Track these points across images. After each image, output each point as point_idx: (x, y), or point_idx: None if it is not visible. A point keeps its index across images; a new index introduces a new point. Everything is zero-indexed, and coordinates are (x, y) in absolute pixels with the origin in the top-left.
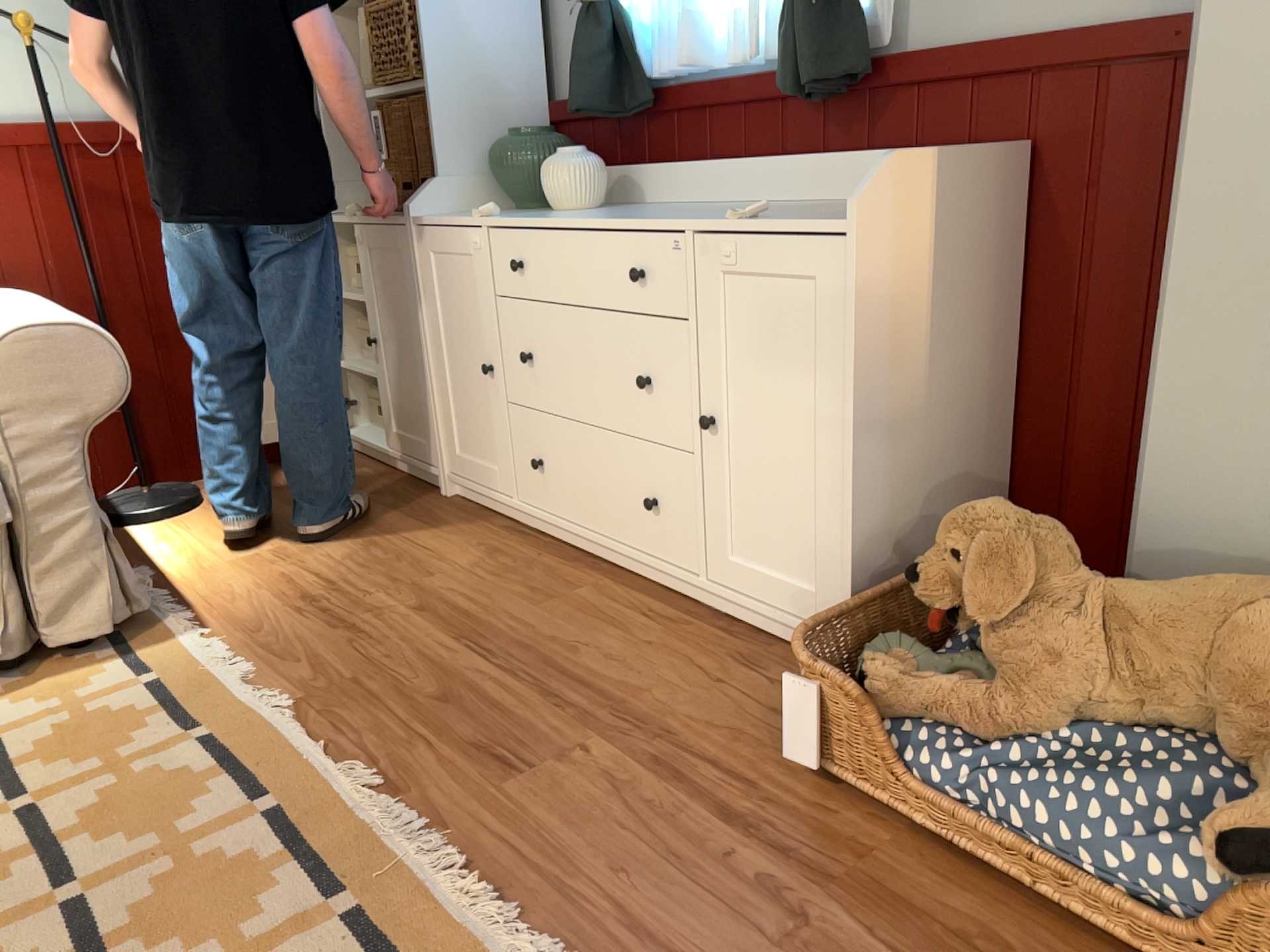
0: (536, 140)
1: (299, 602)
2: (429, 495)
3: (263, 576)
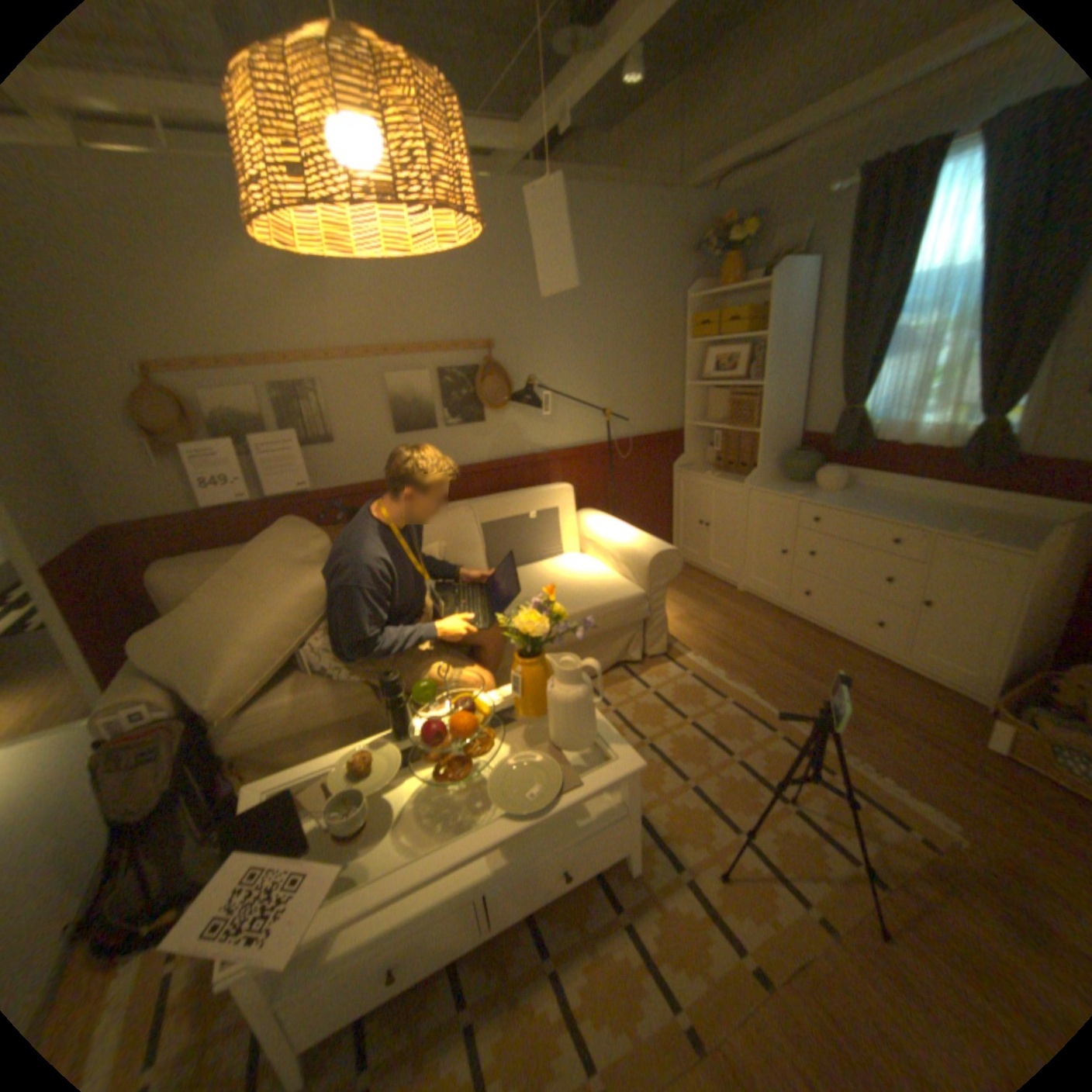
0: (809, 457)
1: (717, 643)
2: (730, 590)
3: (692, 628)
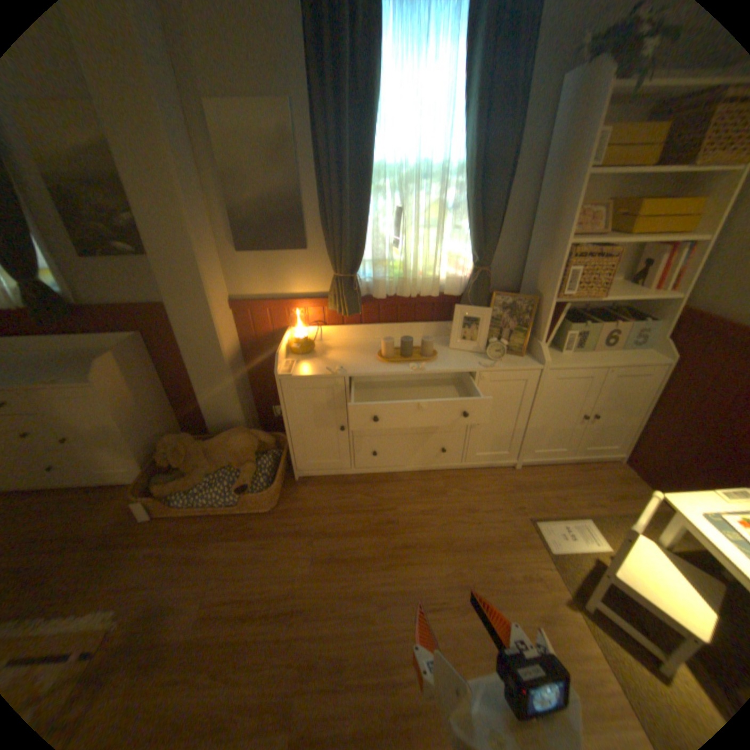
0: None
1: None
2: None
3: None
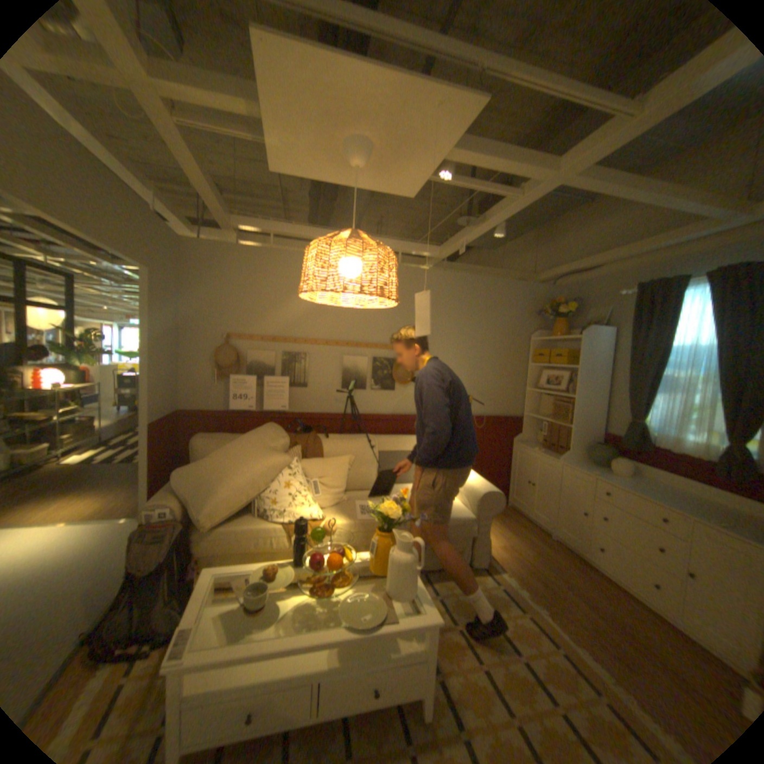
0: (608, 450)
1: (529, 572)
2: (547, 537)
3: (512, 557)
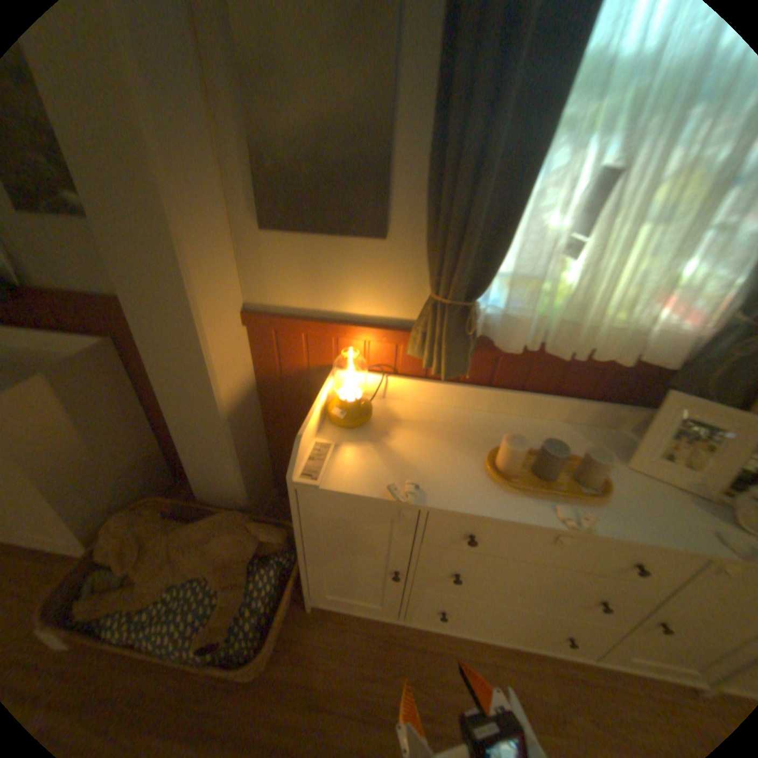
0: None
1: None
2: None
3: None
